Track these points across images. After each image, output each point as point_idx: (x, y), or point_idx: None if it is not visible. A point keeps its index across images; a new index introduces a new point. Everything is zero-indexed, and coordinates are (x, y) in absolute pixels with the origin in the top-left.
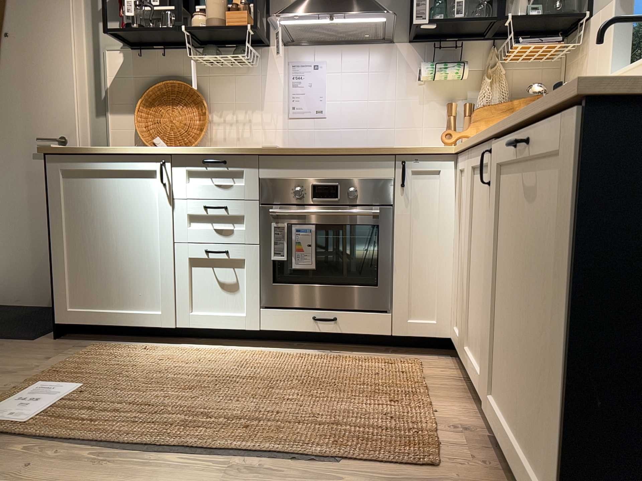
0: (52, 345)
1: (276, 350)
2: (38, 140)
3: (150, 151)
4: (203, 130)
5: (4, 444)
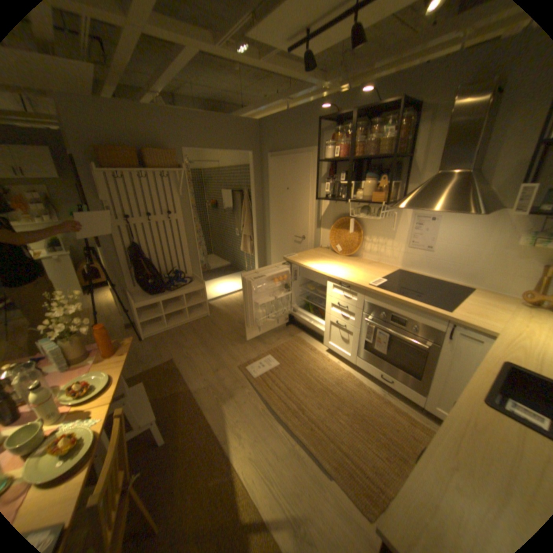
0: (284, 329)
1: (362, 376)
2: (295, 237)
3: (319, 272)
4: (359, 246)
5: (246, 384)
